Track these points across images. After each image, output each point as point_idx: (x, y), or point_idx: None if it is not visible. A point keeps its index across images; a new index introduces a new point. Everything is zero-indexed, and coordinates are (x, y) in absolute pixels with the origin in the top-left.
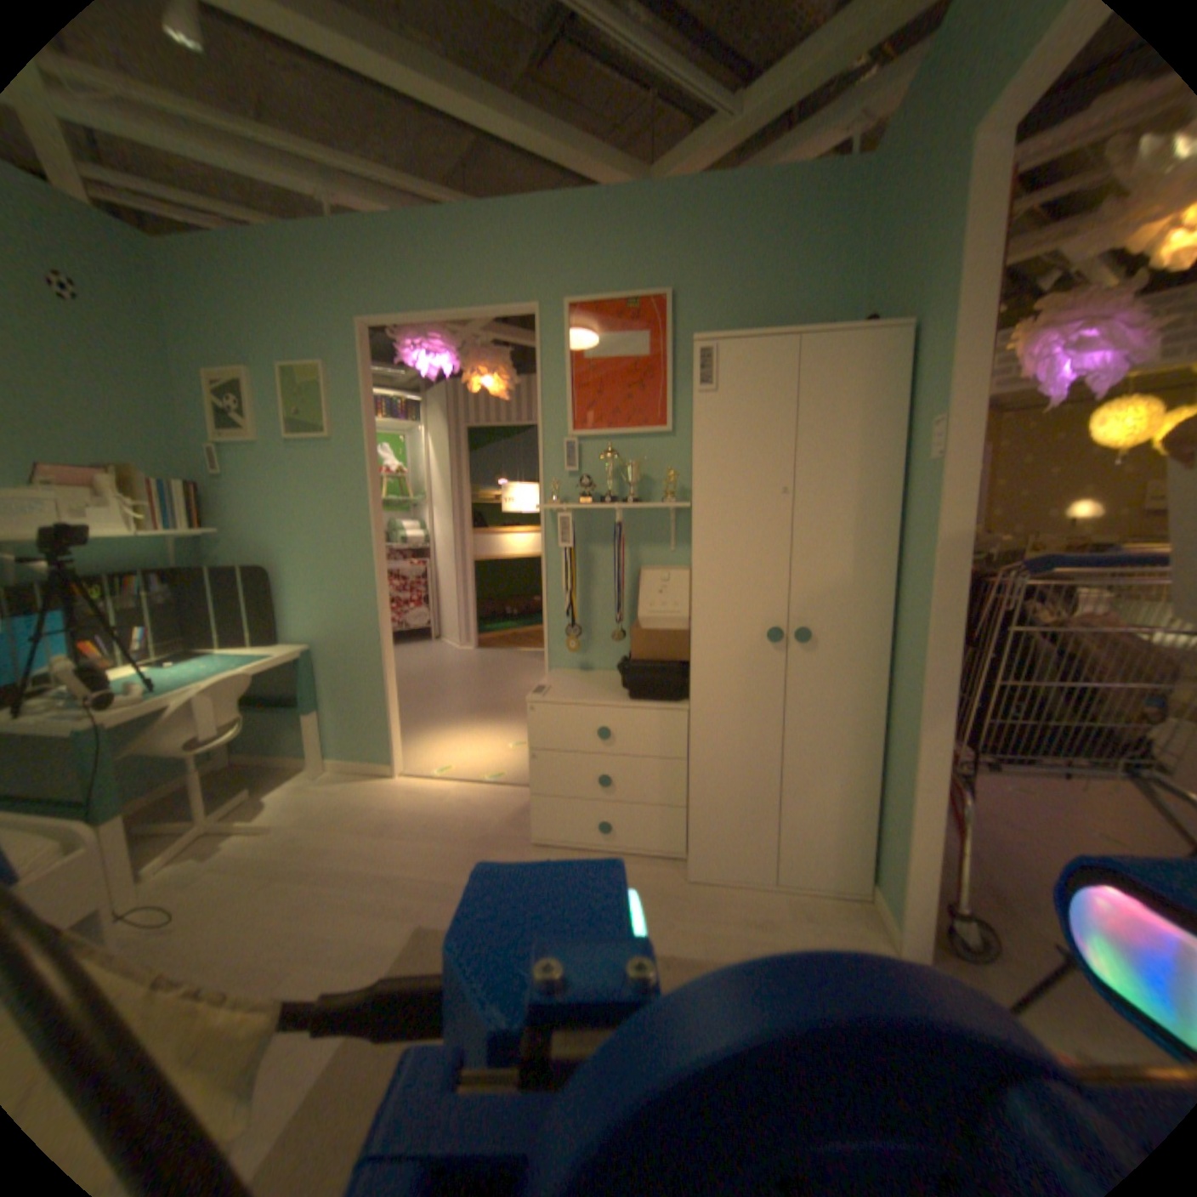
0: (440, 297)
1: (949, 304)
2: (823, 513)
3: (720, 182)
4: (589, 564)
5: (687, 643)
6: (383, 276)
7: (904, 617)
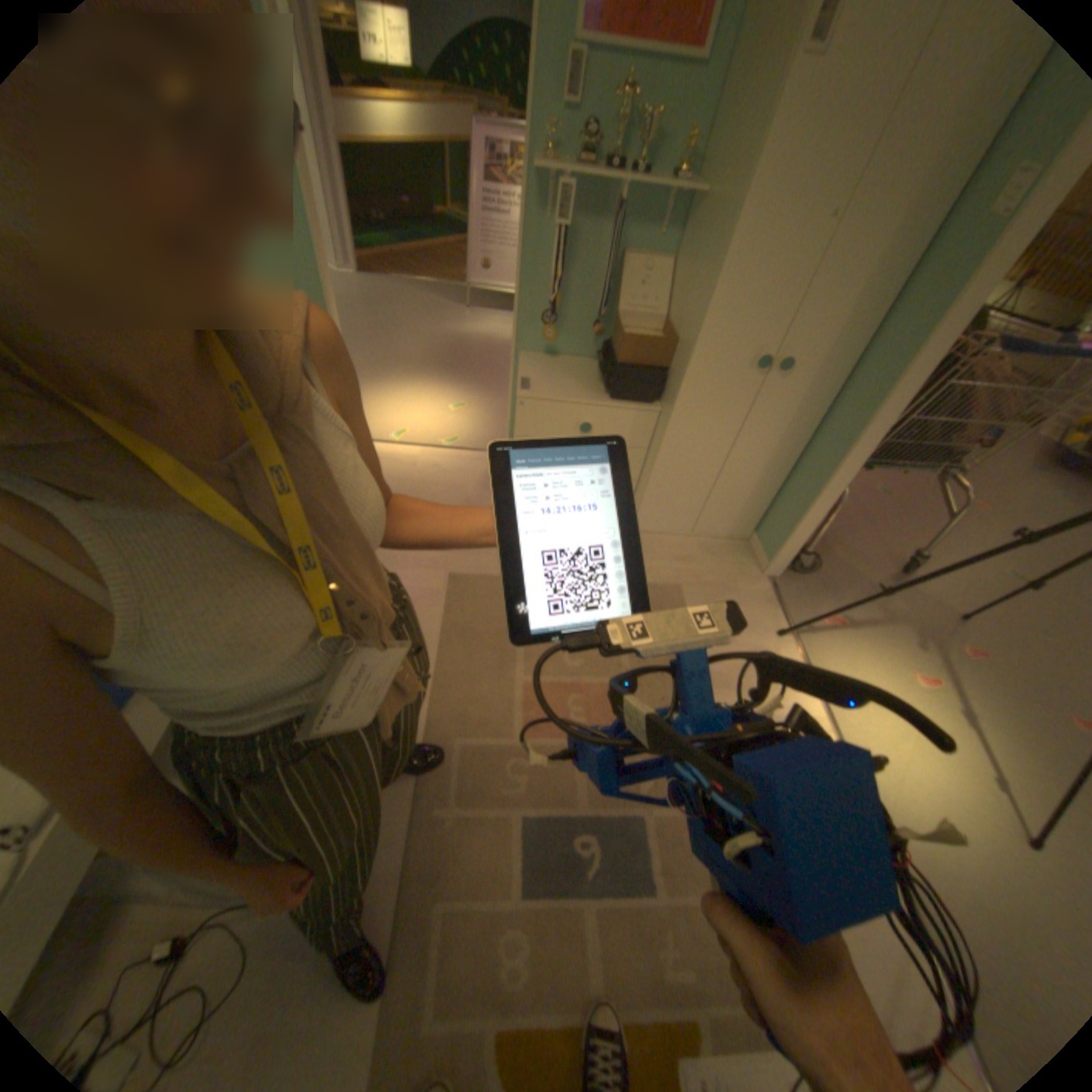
0: None
1: None
2: (858, 245)
3: None
4: (573, 238)
5: (673, 351)
6: None
7: (872, 356)
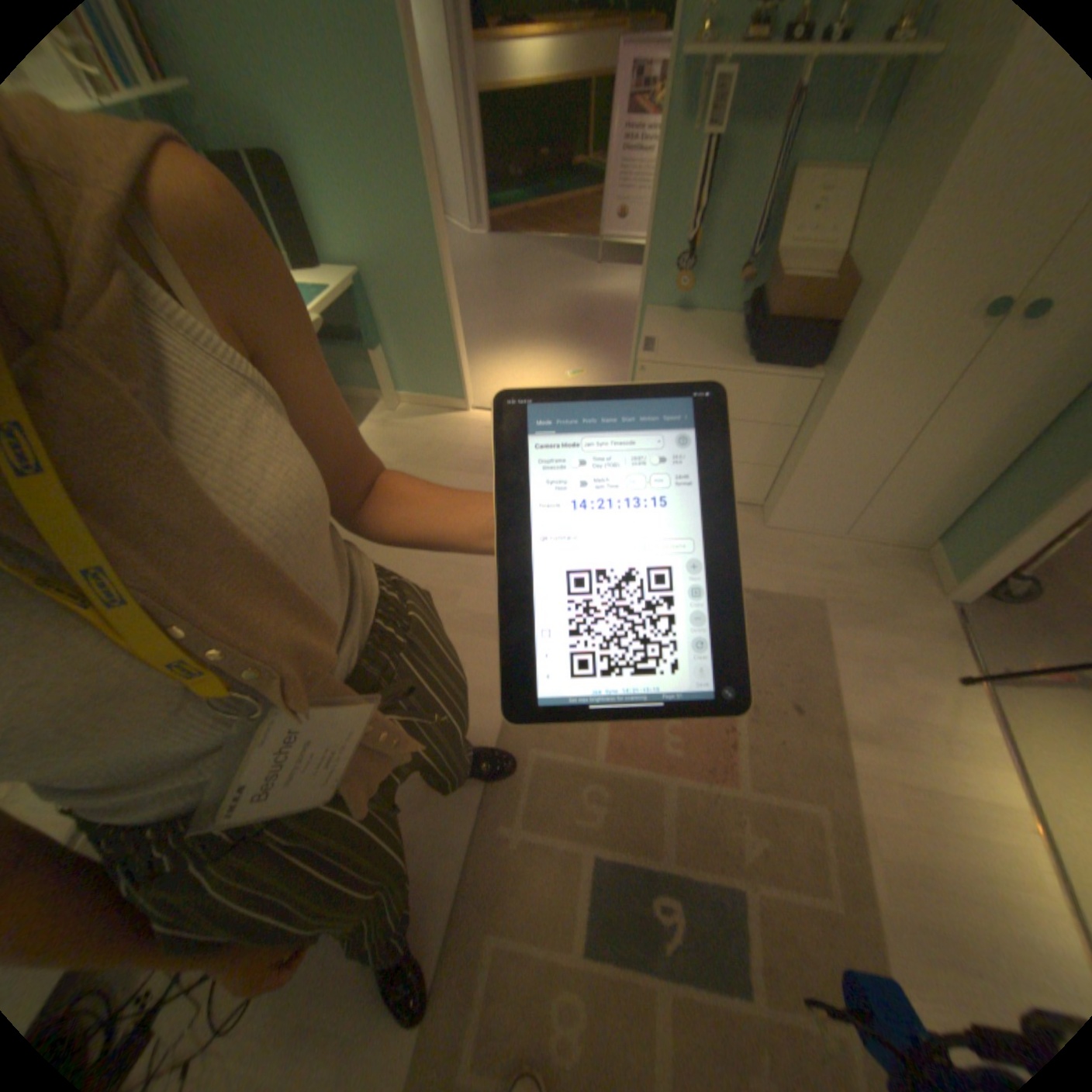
0: None
1: None
2: None
3: None
4: (726, 154)
5: (852, 297)
6: None
7: None
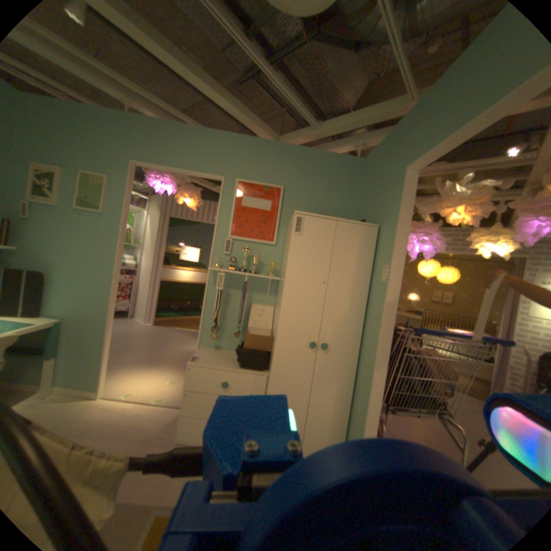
0: (177, 163)
1: (393, 224)
2: (338, 295)
3: (308, 152)
4: (228, 298)
5: (271, 343)
6: (150, 146)
7: (365, 343)
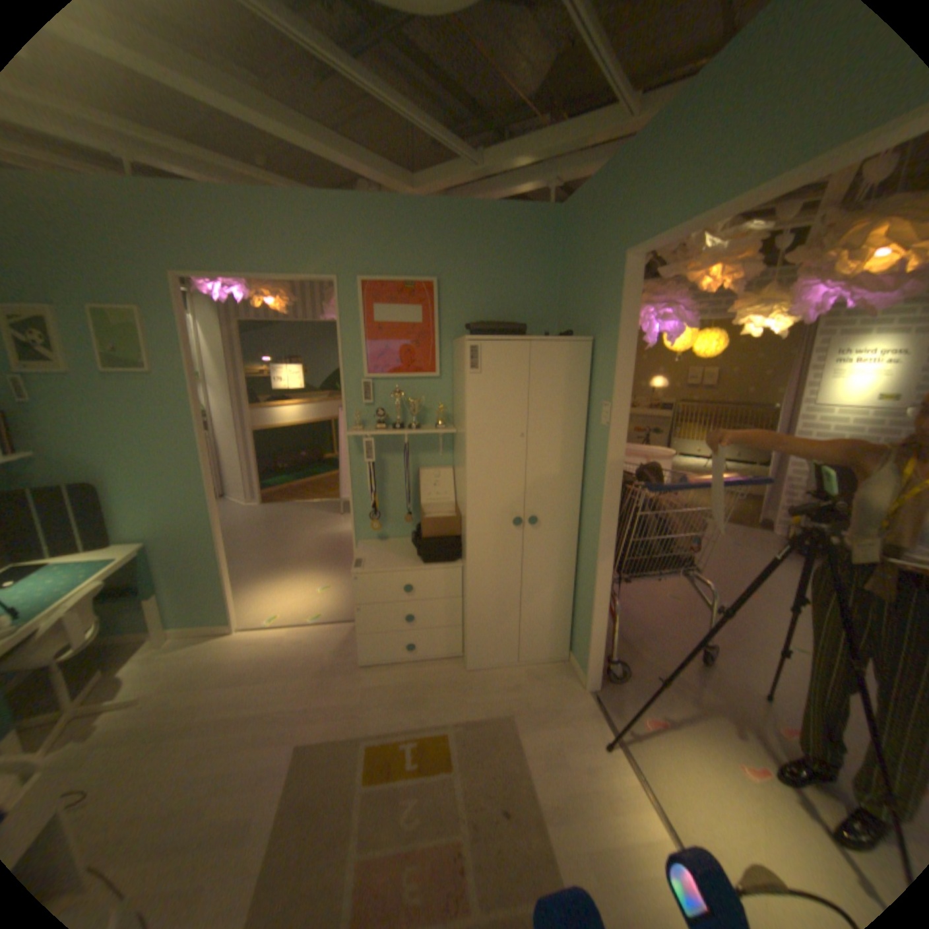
0: (252, 262)
1: (612, 341)
2: (543, 449)
3: (469, 207)
4: (383, 467)
5: (460, 524)
6: (195, 238)
7: (586, 506)
